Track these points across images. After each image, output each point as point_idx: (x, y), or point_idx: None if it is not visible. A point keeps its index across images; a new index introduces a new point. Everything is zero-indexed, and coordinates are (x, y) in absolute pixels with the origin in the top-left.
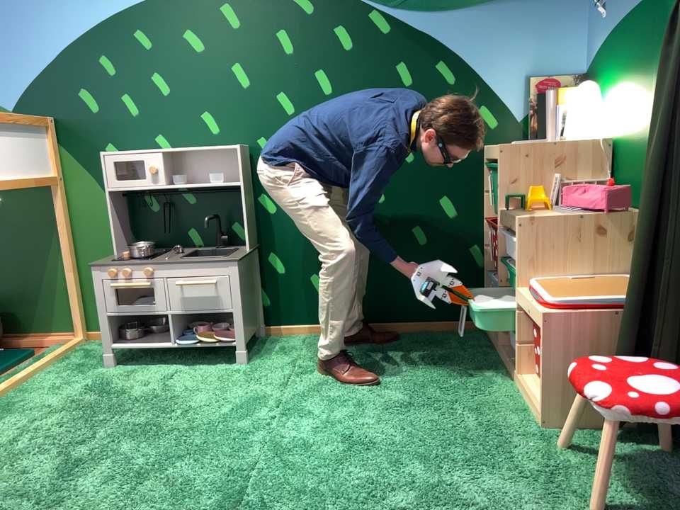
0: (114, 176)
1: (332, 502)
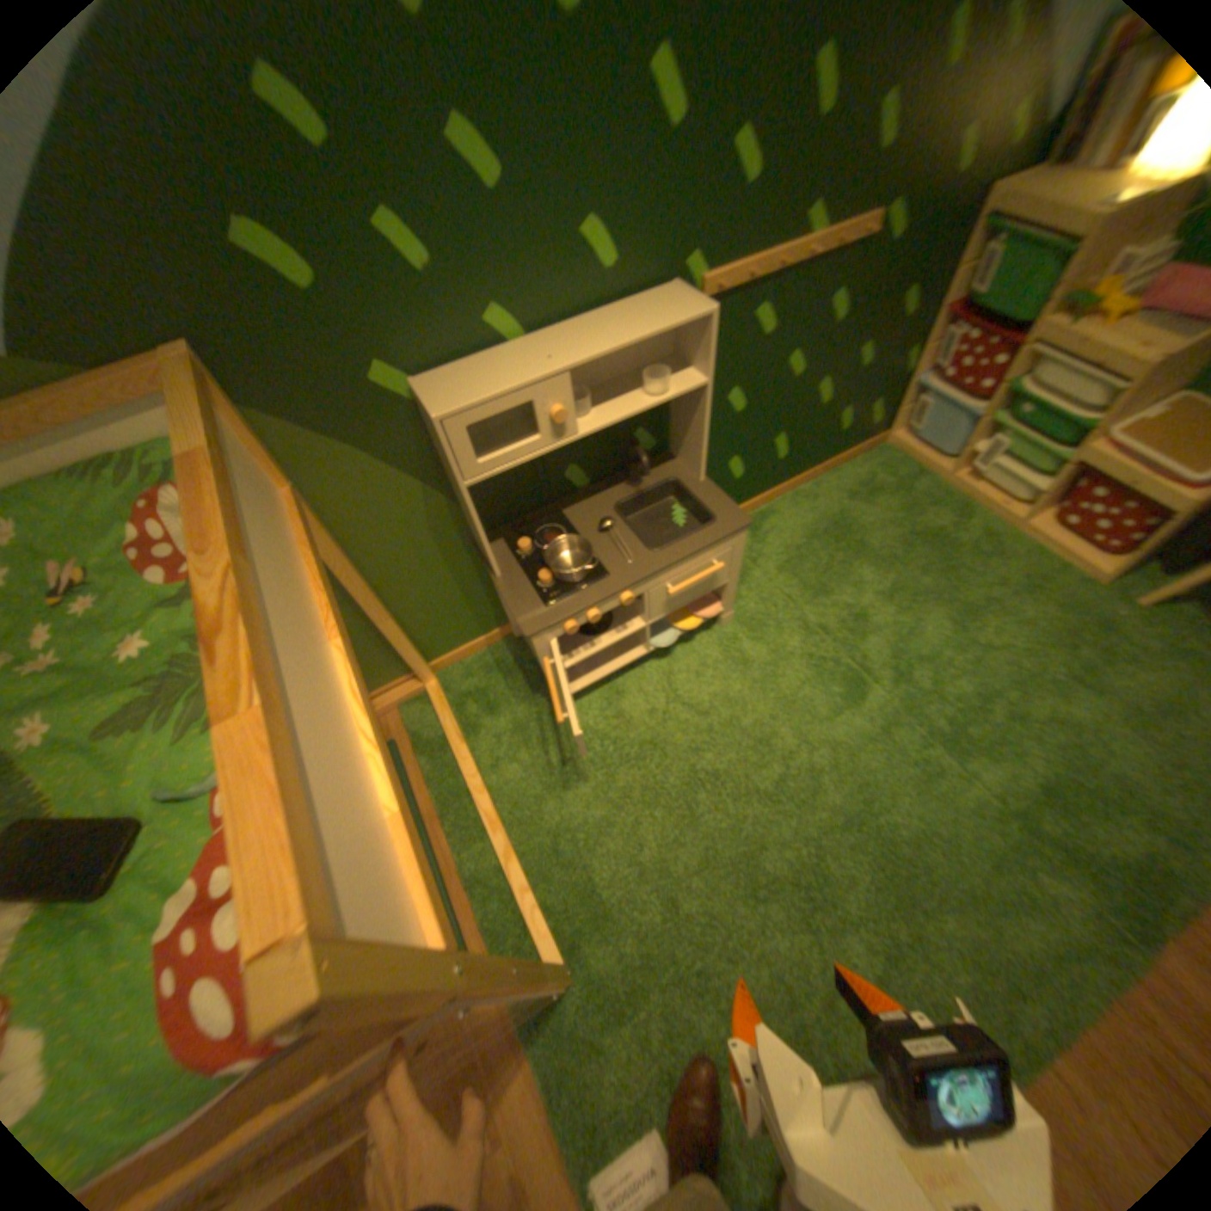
0: (474, 454)
1: (1077, 778)
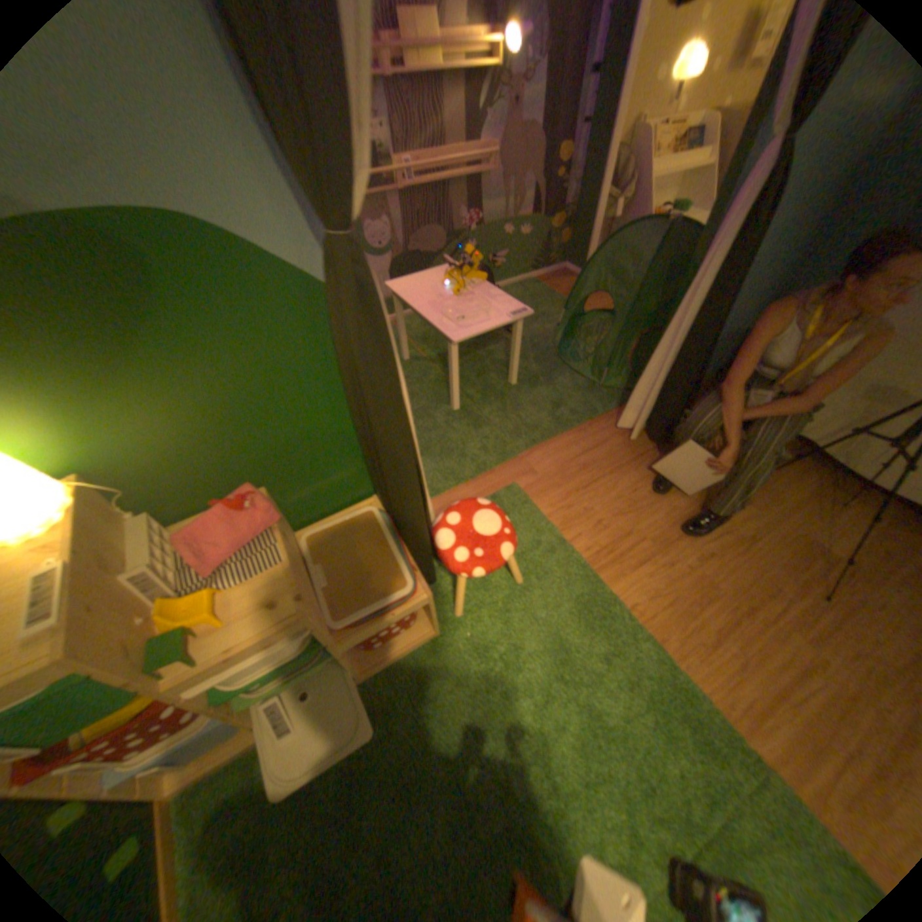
0: None
1: (633, 756)
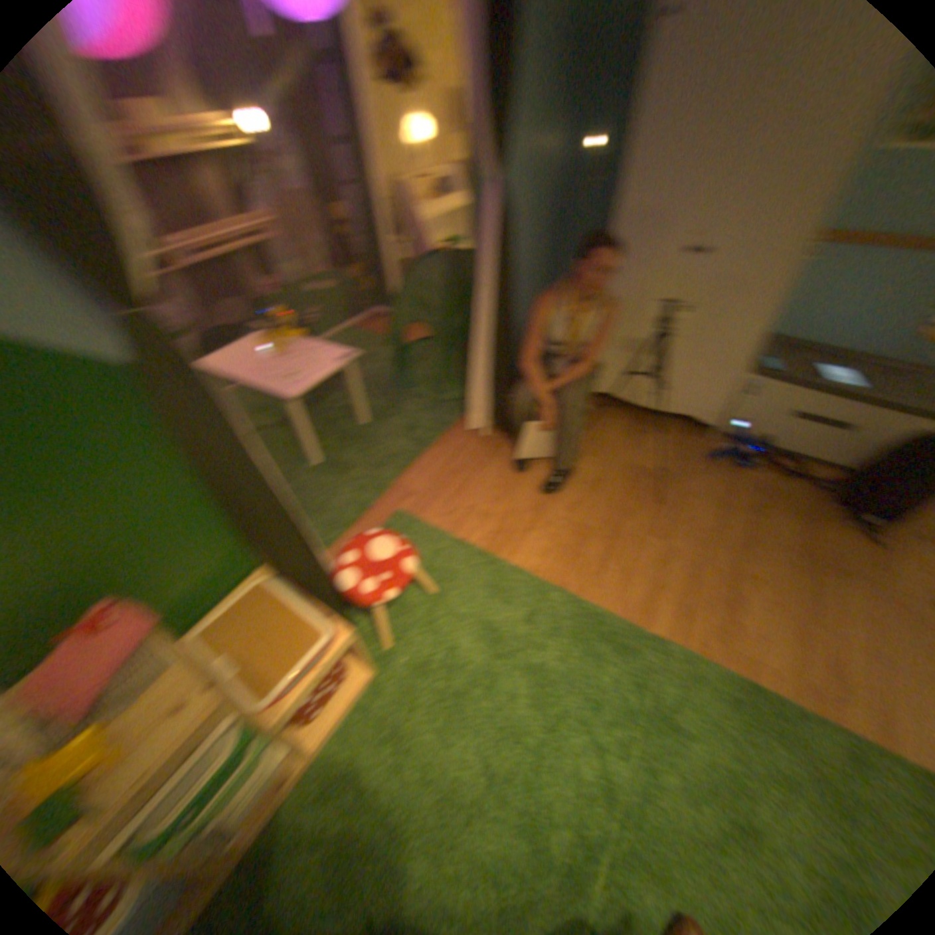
0: None
1: (576, 686)
